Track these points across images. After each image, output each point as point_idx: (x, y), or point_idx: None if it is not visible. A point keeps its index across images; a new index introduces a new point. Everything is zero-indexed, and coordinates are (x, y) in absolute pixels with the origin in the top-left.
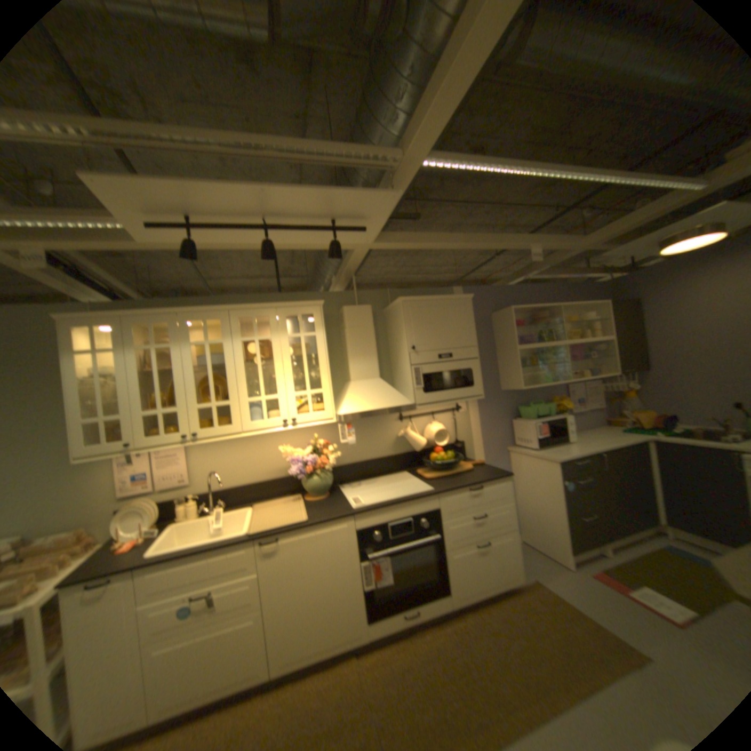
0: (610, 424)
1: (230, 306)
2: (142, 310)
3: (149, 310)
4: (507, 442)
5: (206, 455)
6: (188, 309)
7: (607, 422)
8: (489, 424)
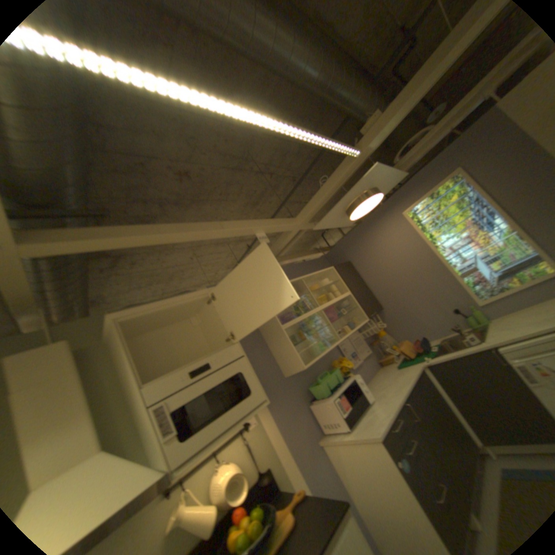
0: (382, 365)
1: None
2: None
3: None
4: (316, 436)
5: None
6: None
7: (379, 364)
8: (290, 425)
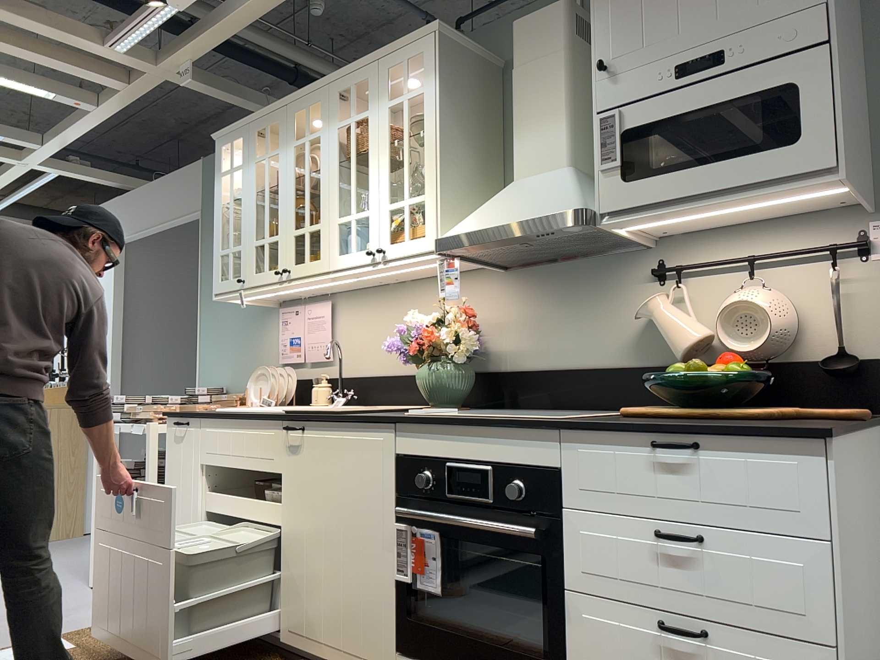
0: None
1: (329, 79)
2: (262, 113)
3: (267, 112)
4: None
5: (351, 324)
6: (294, 98)
7: None
8: None
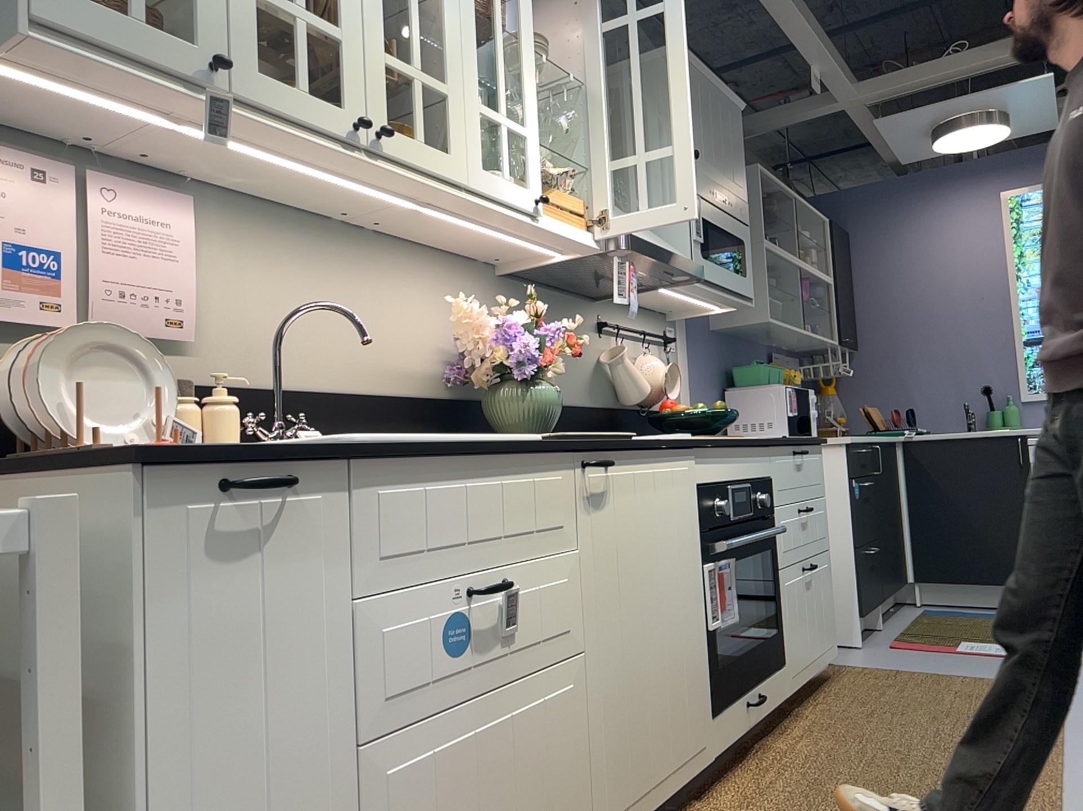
0: None
1: None
2: None
3: None
4: None
5: (242, 272)
6: None
7: None
8: (702, 391)
